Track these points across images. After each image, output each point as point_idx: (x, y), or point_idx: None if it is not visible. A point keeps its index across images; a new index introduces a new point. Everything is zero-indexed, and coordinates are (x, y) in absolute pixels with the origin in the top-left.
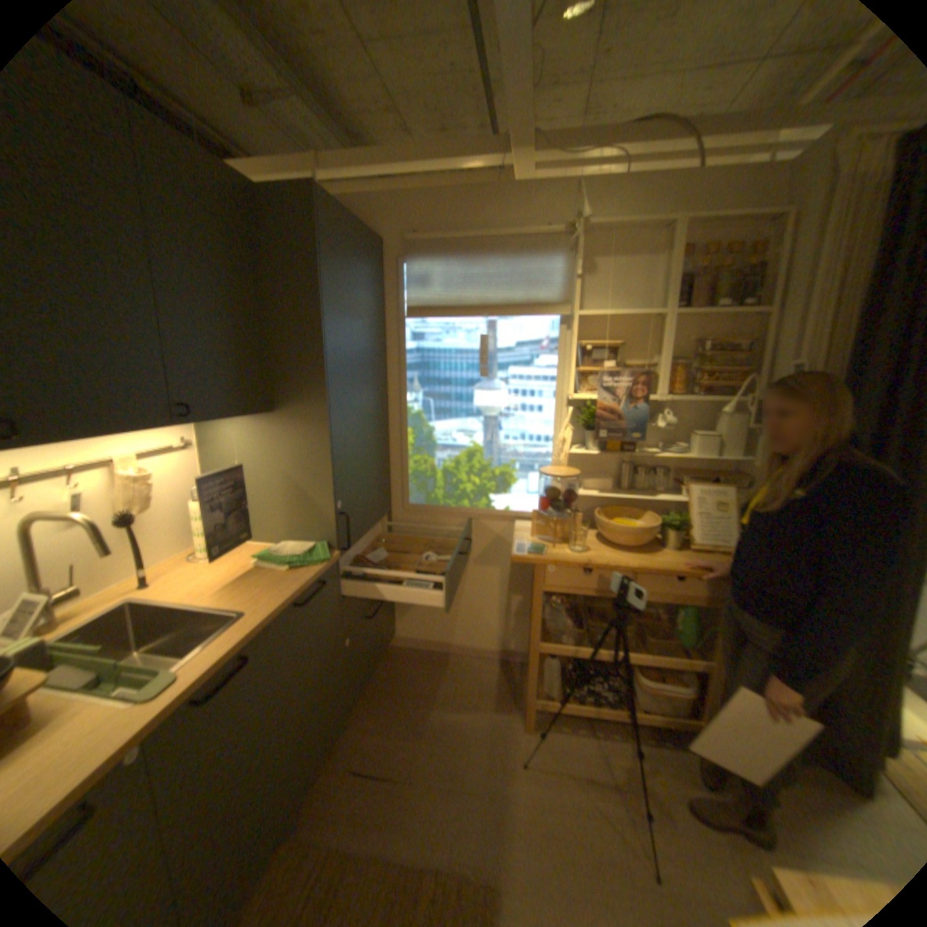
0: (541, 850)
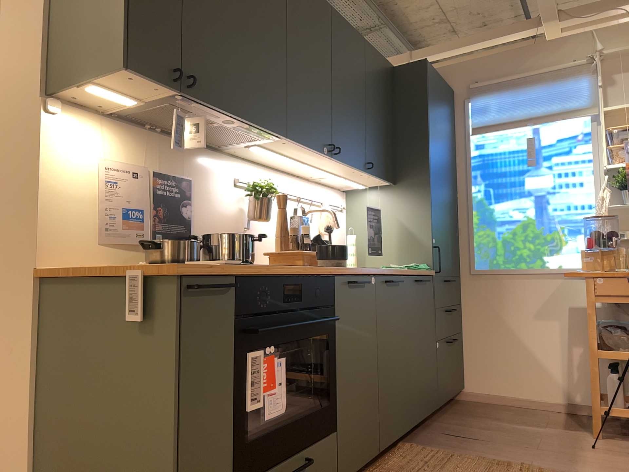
0: None
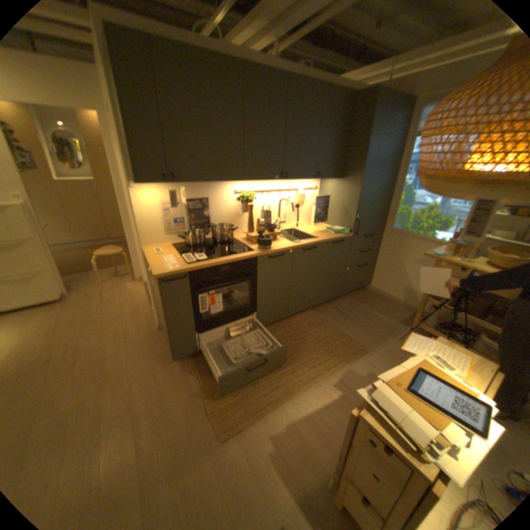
0: (390, 356)
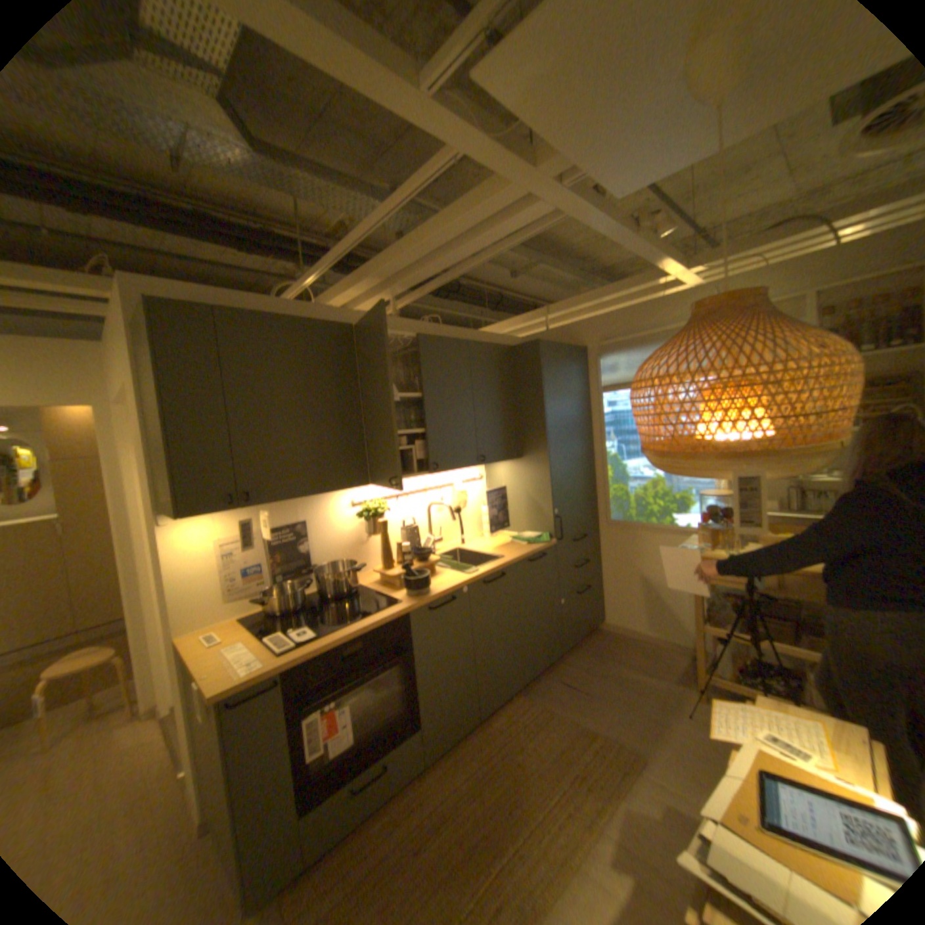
0: (686, 759)
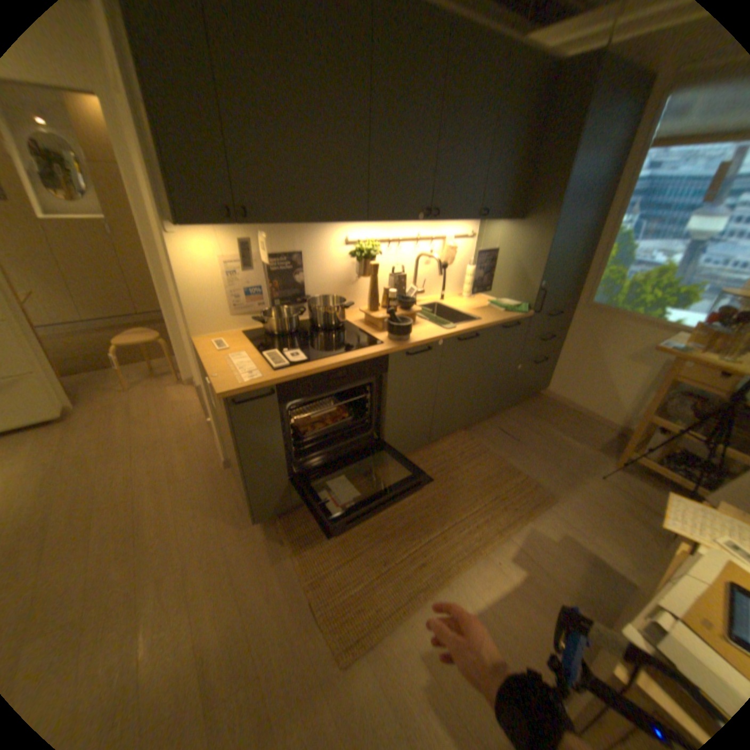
0: (591, 506)
